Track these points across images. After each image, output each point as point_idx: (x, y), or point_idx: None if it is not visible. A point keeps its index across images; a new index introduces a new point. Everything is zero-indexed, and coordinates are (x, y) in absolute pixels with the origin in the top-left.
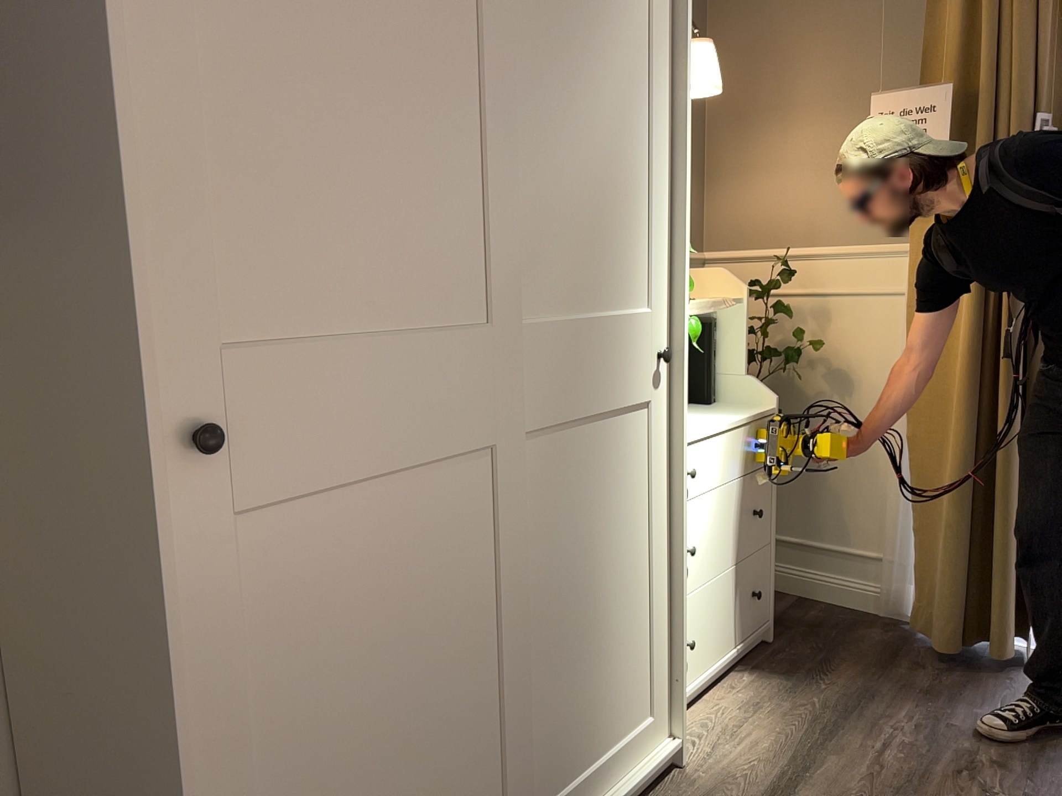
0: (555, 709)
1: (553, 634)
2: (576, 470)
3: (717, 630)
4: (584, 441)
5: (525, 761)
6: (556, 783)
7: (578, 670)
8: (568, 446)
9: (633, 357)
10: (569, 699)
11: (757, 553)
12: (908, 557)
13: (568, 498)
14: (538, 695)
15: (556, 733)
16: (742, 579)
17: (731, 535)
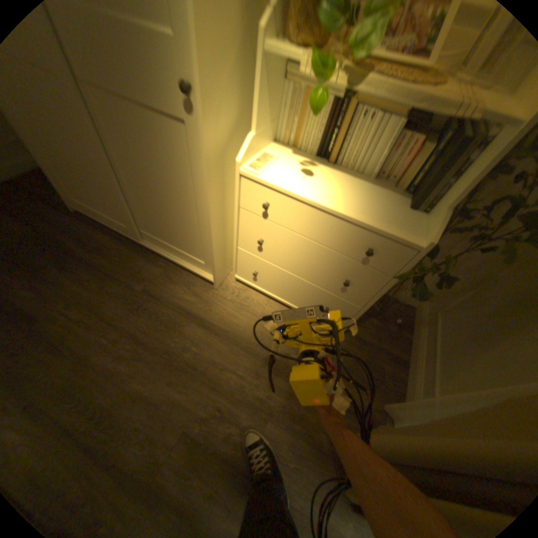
0: (145, 212)
1: (136, 187)
2: (126, 122)
3: (283, 288)
4: (128, 109)
5: (131, 212)
6: (152, 232)
7: (153, 210)
8: (115, 104)
9: (153, 68)
10: (152, 215)
11: (338, 296)
12: (425, 423)
13: (125, 134)
14: (134, 200)
15: (147, 219)
16: (316, 292)
17: (310, 267)
